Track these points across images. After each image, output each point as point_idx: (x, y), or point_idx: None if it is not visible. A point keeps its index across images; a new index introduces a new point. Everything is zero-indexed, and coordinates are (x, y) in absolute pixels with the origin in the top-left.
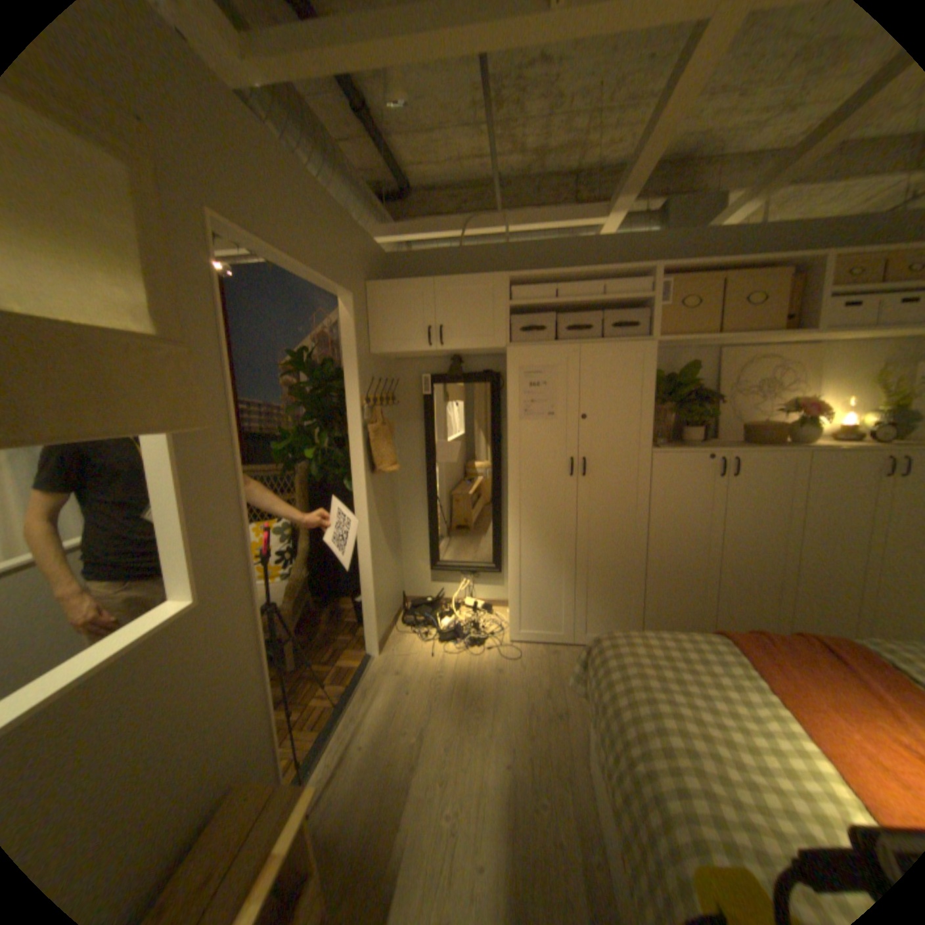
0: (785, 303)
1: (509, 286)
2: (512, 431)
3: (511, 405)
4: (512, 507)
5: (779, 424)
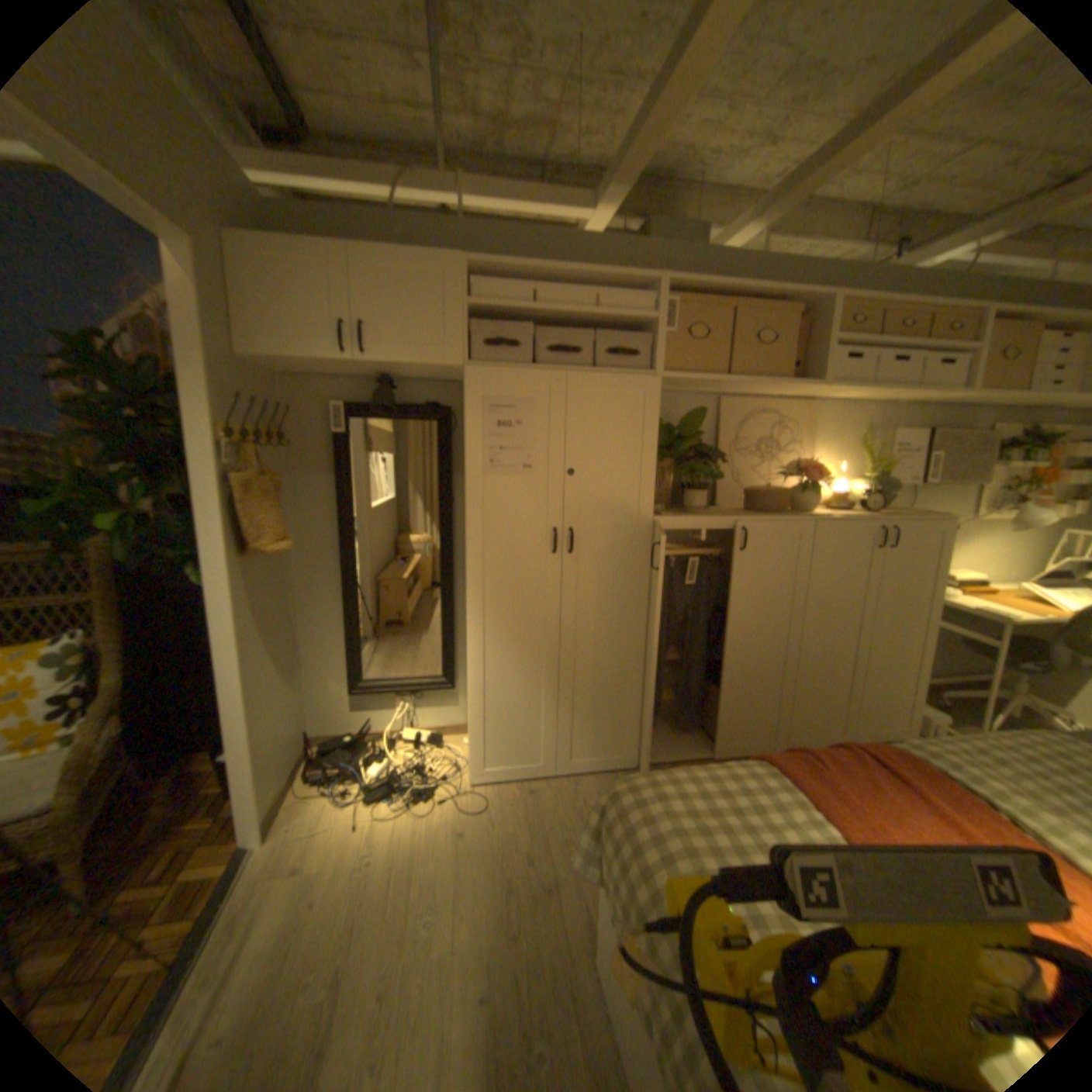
0: (791, 347)
1: (467, 277)
2: (473, 490)
3: (473, 452)
4: (474, 598)
5: (779, 490)
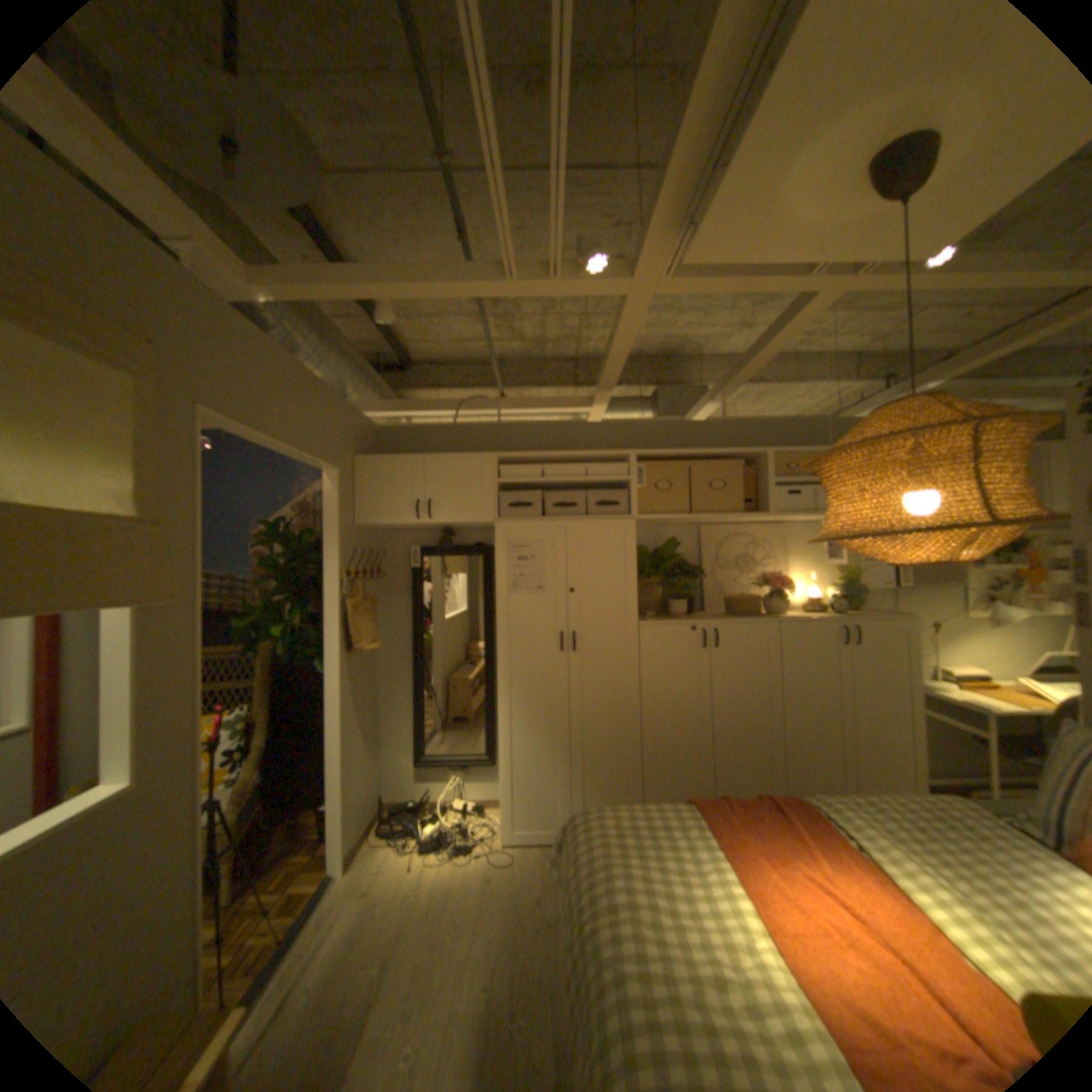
0: (742, 489)
1: (497, 465)
2: (500, 605)
3: (499, 579)
4: (501, 686)
5: (752, 597)
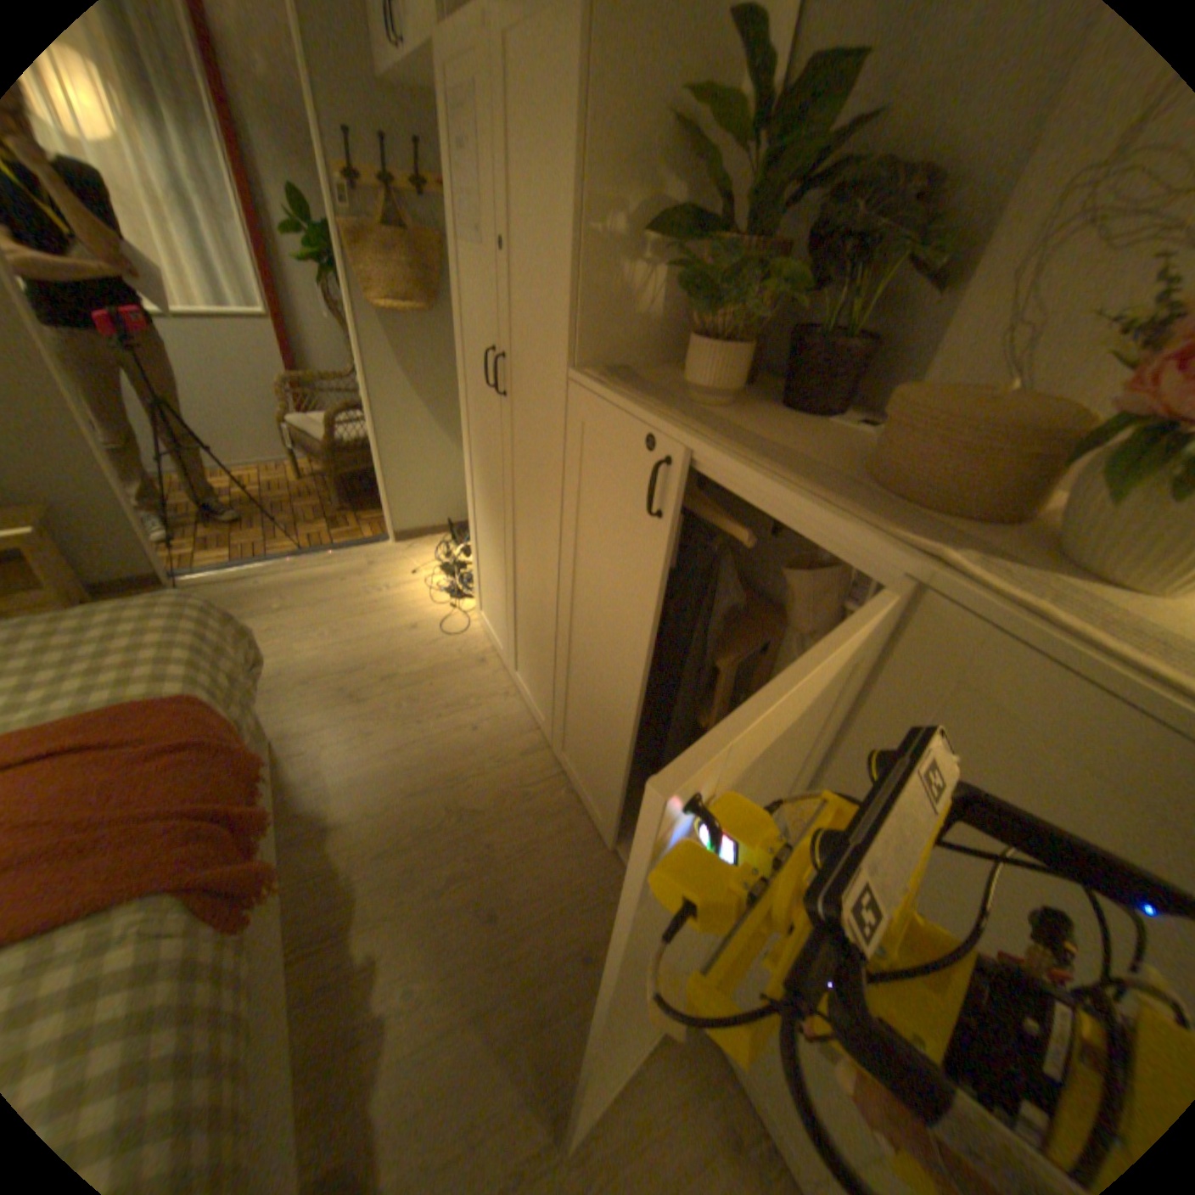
0: None
1: None
2: (453, 264)
3: (448, 200)
4: (465, 419)
5: (1065, 417)
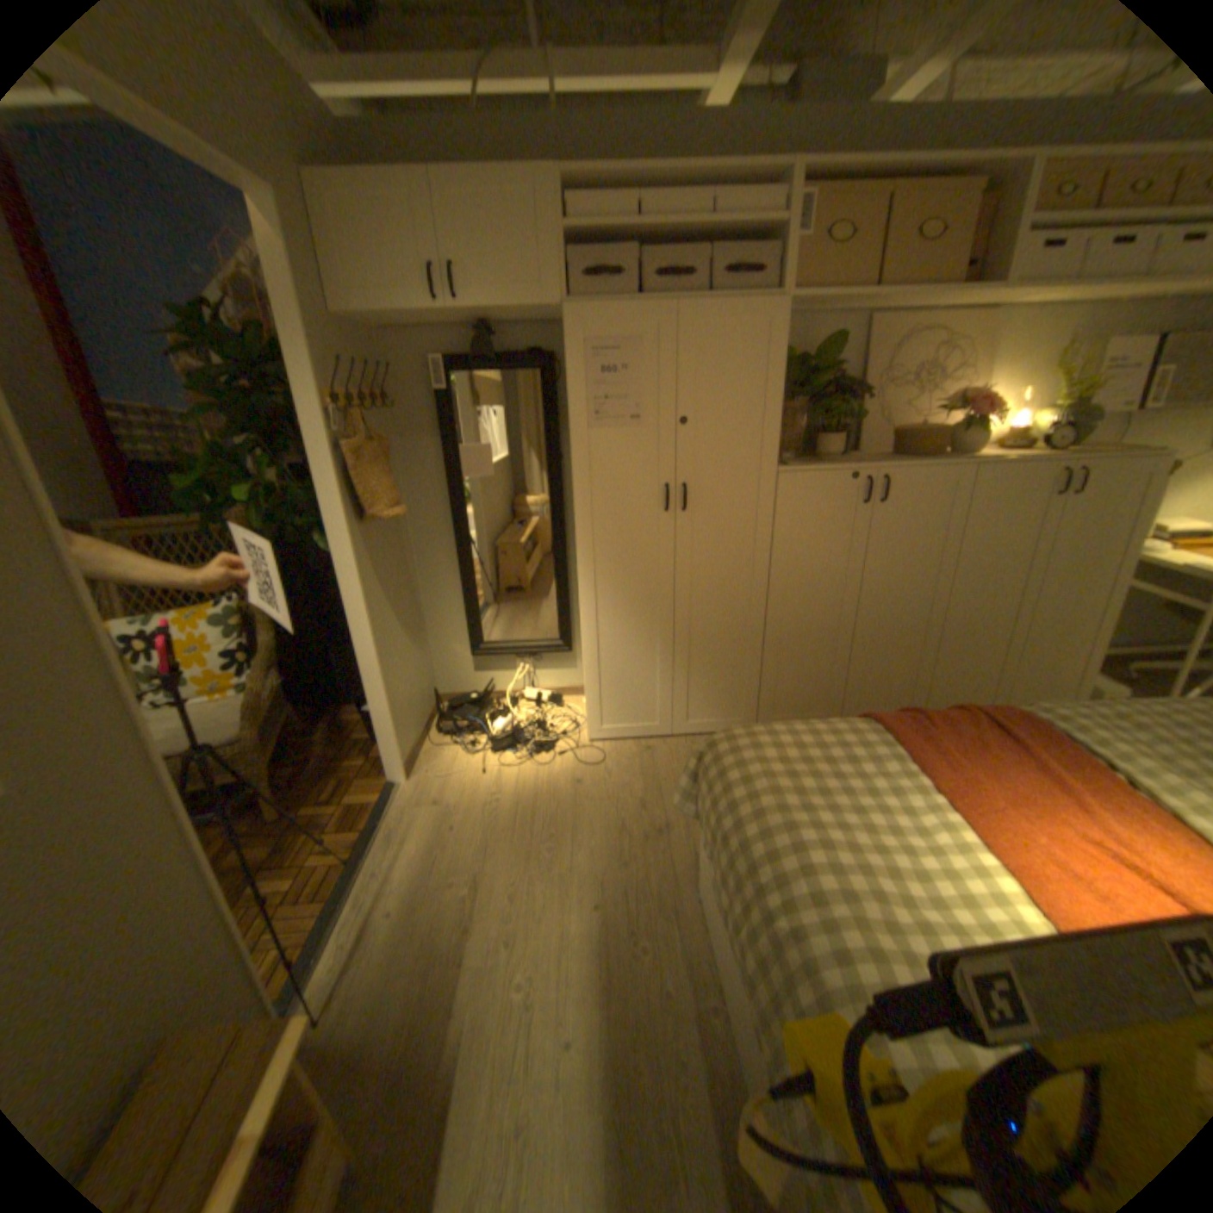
0: (966, 240)
1: (561, 191)
2: (578, 446)
3: (575, 404)
4: (584, 561)
5: (938, 428)
